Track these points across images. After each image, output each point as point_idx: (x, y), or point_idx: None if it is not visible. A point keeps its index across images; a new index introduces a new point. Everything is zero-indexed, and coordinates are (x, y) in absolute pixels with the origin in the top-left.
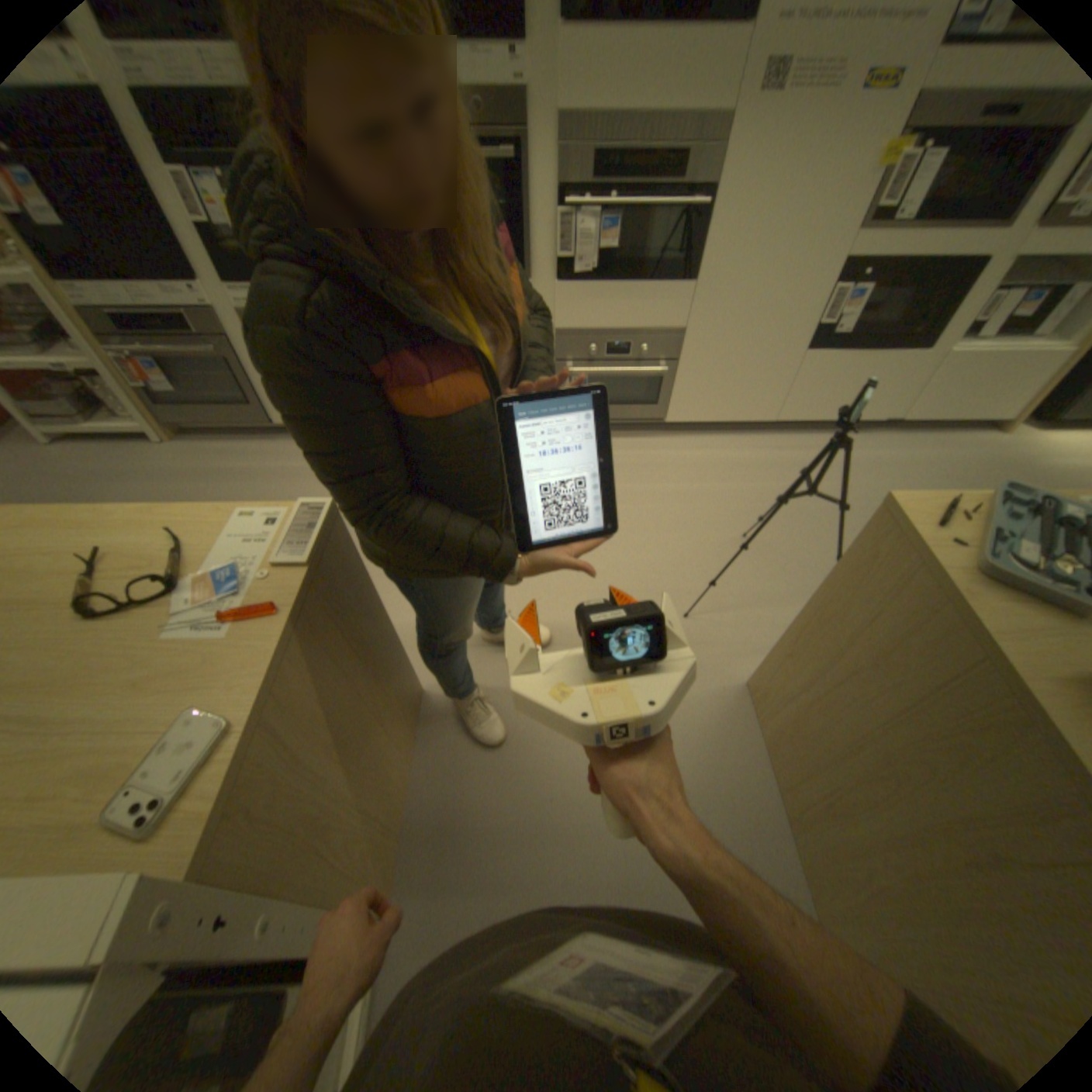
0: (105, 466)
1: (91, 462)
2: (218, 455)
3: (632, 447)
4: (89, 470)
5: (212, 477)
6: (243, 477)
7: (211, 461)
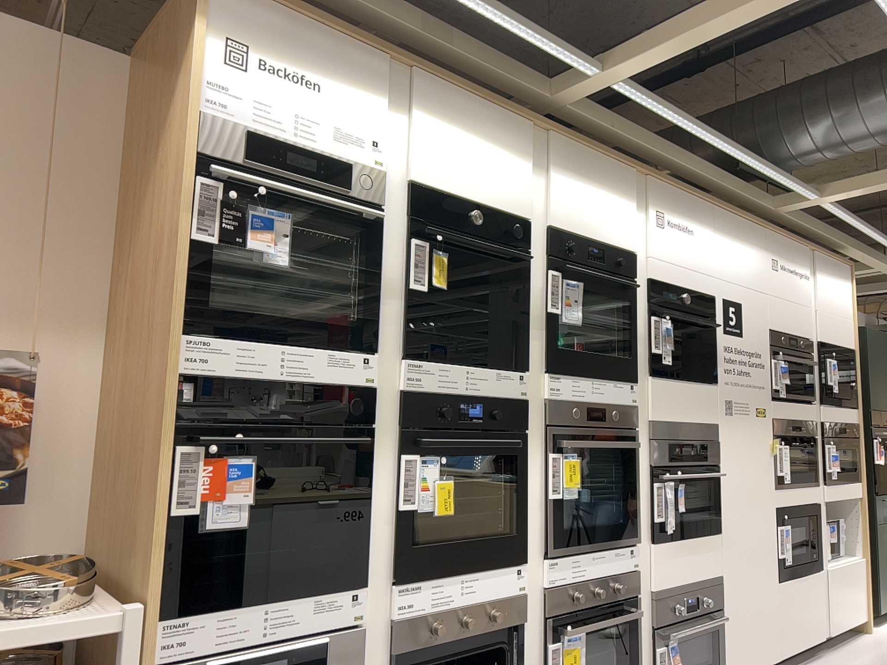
0: None
1: None
2: None
3: None
4: None
5: None
6: None
7: None
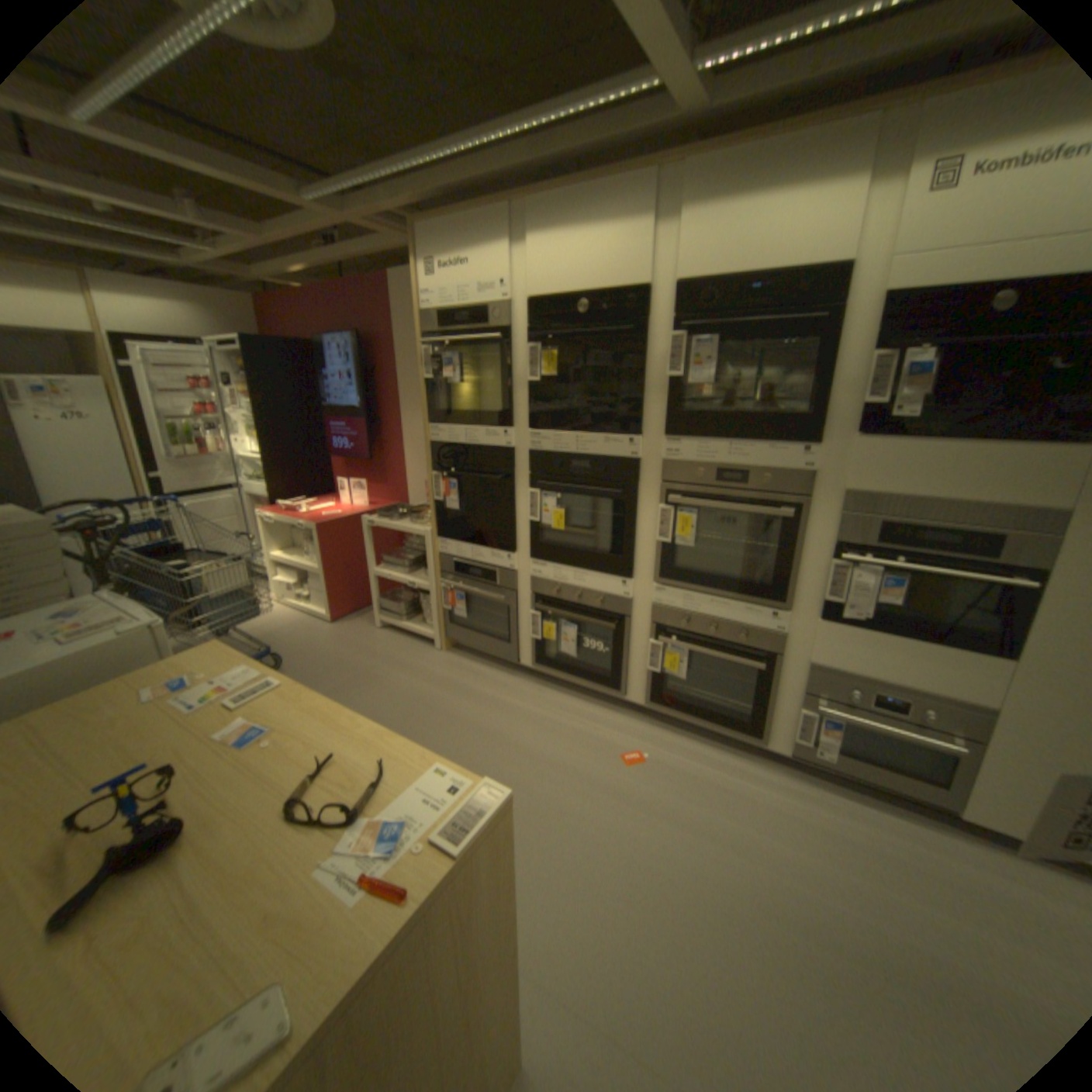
0: (401, 656)
1: (395, 650)
2: (471, 674)
3: (907, 834)
4: (391, 655)
5: (459, 691)
6: (479, 700)
7: (465, 677)
